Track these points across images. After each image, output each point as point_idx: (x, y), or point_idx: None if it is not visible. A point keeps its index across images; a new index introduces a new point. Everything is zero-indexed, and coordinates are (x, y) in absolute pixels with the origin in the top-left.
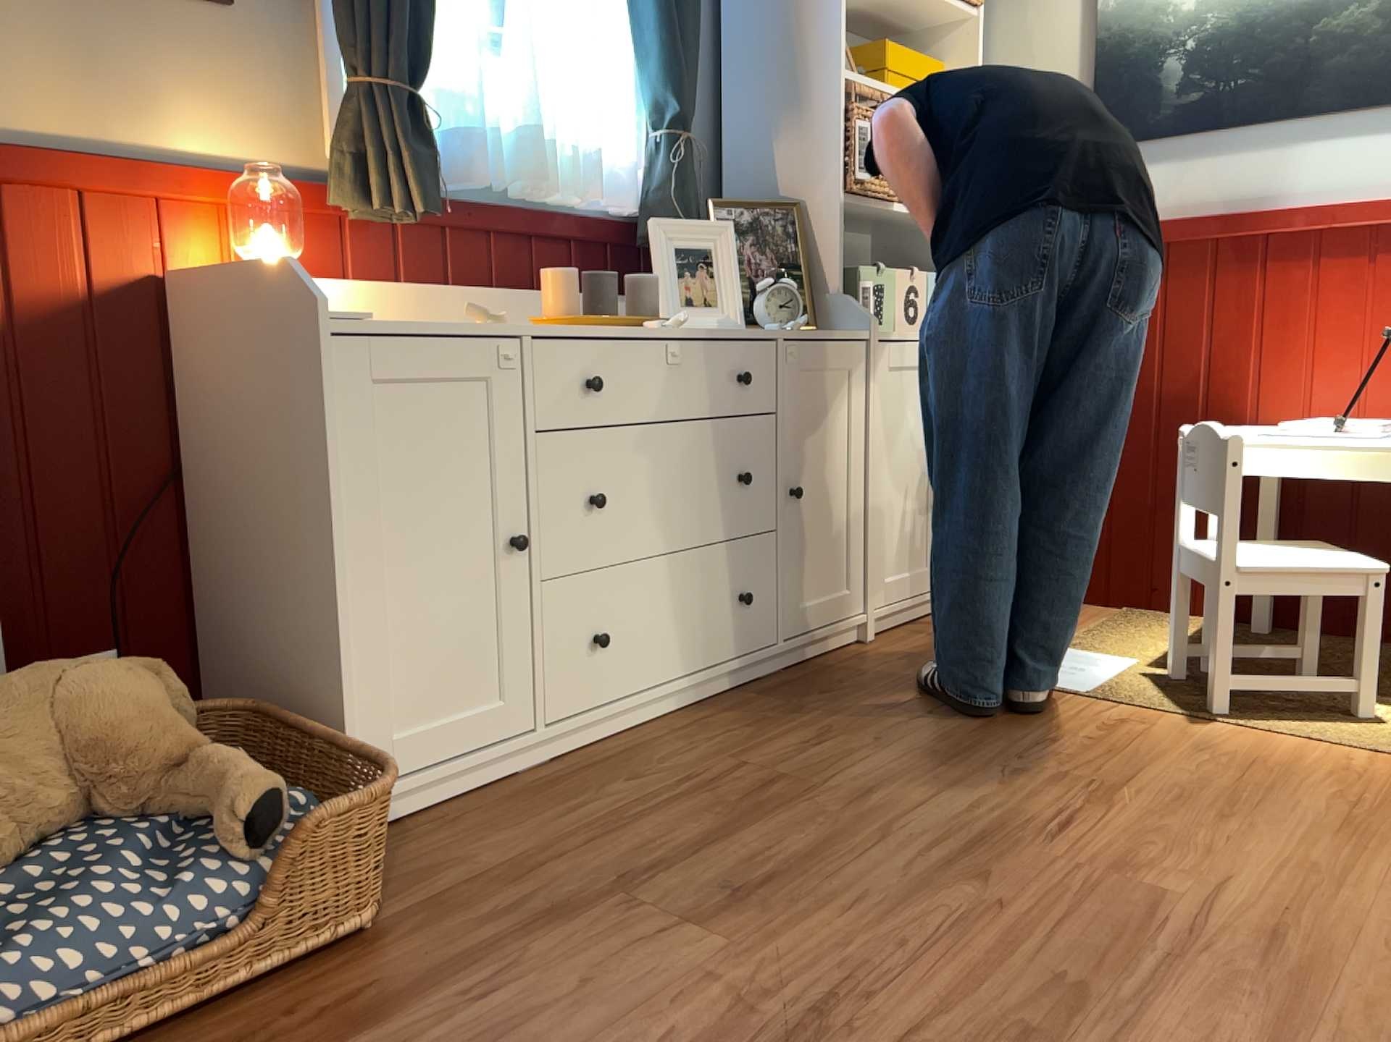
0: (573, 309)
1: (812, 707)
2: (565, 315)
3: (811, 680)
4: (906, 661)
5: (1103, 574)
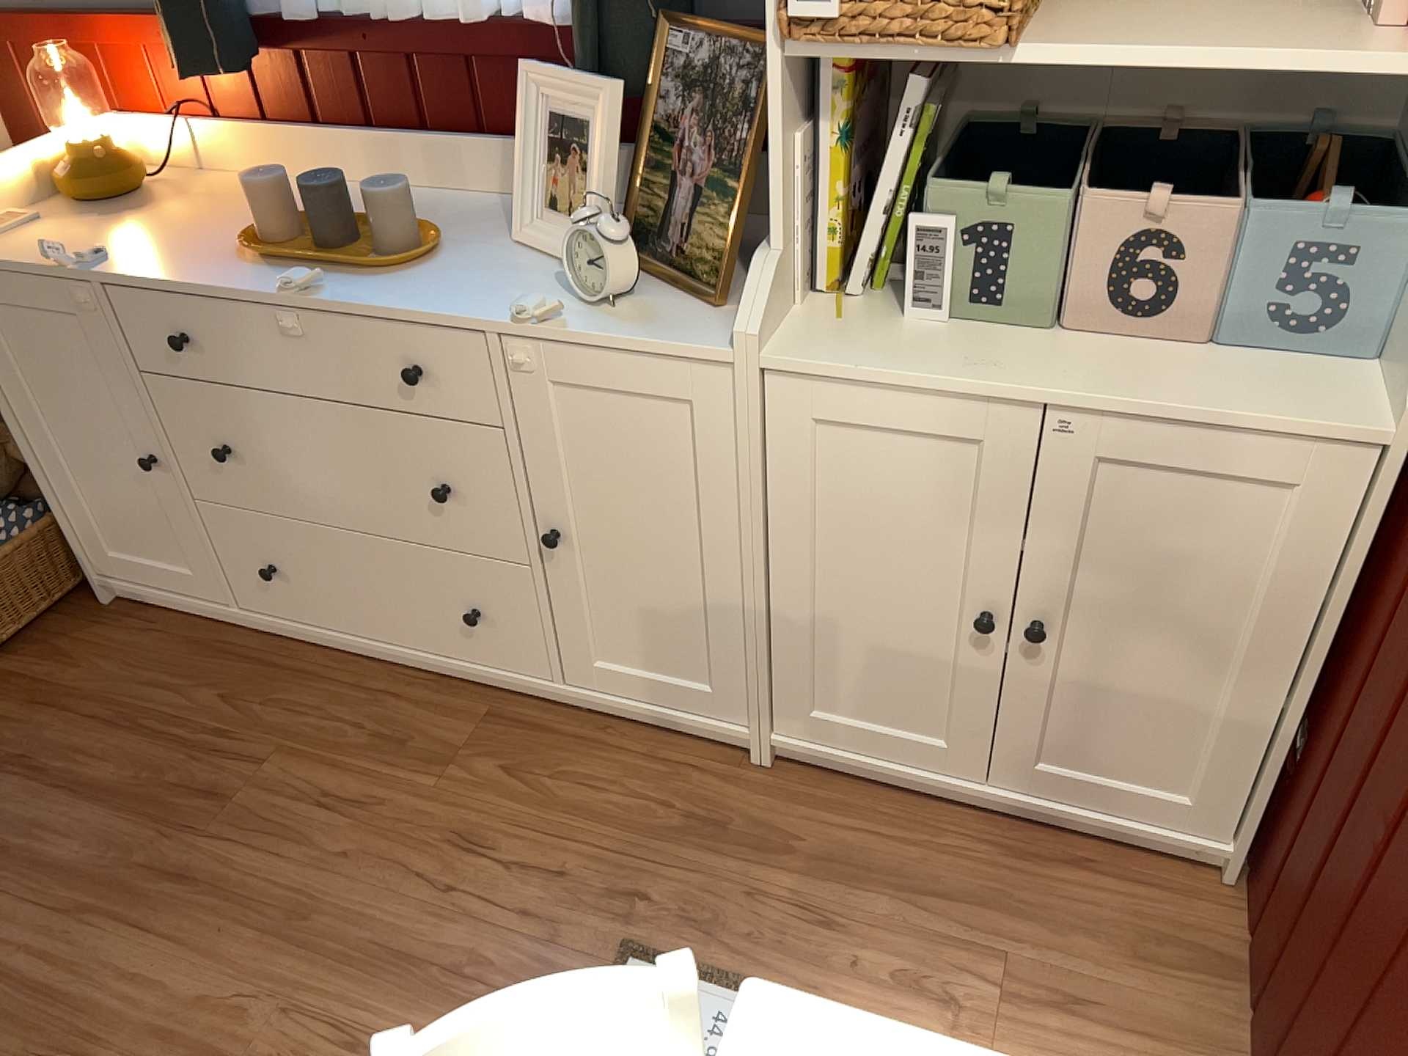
0: (280, 232)
1: (457, 767)
2: (259, 243)
3: (563, 741)
4: (683, 819)
5: (1264, 1046)
